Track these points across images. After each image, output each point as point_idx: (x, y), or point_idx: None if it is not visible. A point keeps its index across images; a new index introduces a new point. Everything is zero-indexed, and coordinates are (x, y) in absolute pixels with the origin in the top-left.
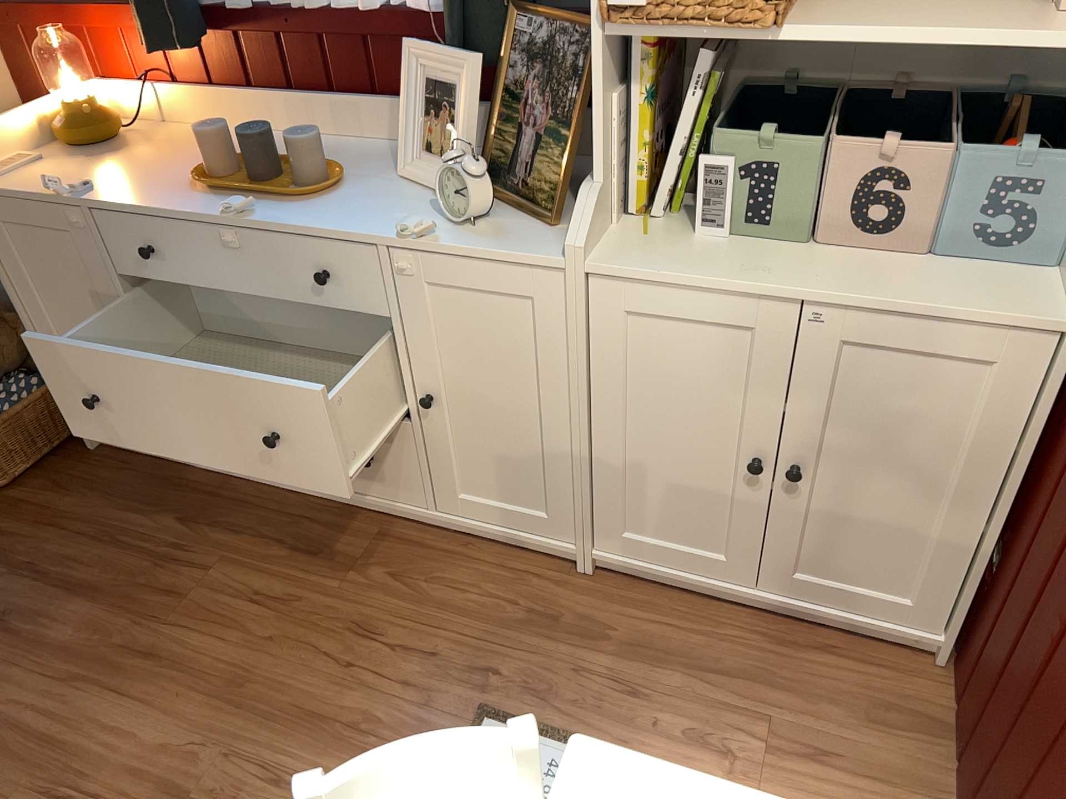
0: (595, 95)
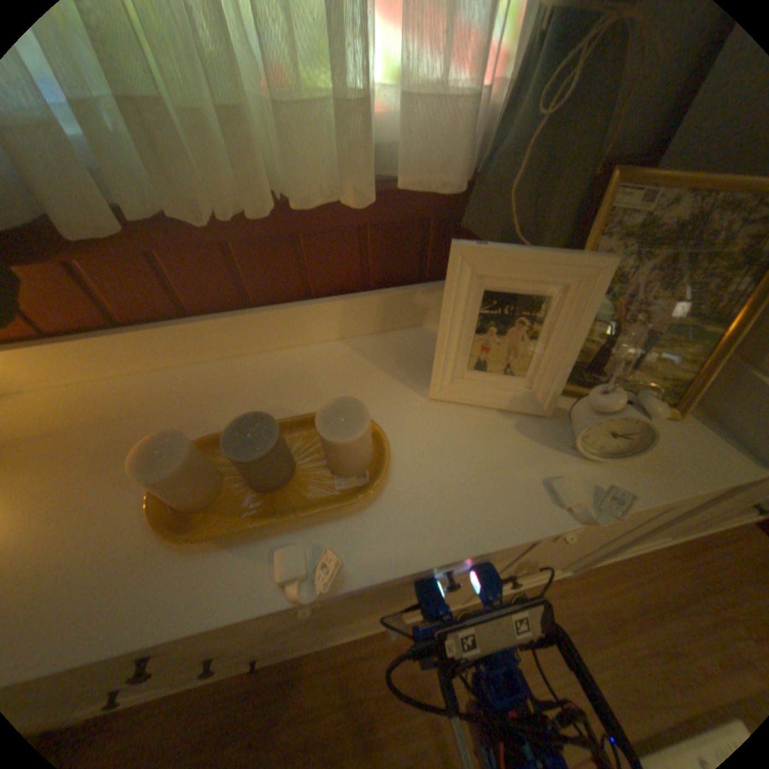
0: None
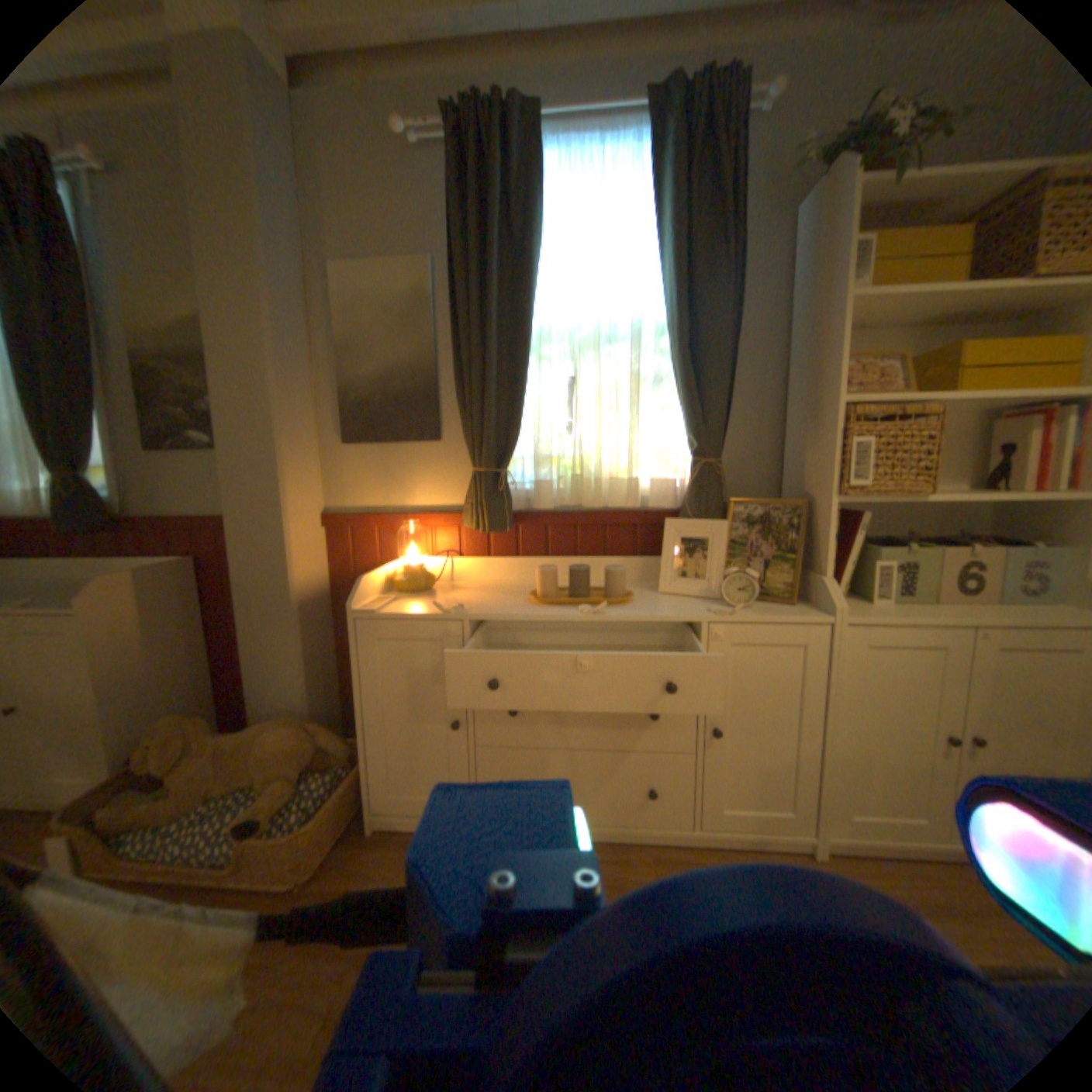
0: (829, 527)
